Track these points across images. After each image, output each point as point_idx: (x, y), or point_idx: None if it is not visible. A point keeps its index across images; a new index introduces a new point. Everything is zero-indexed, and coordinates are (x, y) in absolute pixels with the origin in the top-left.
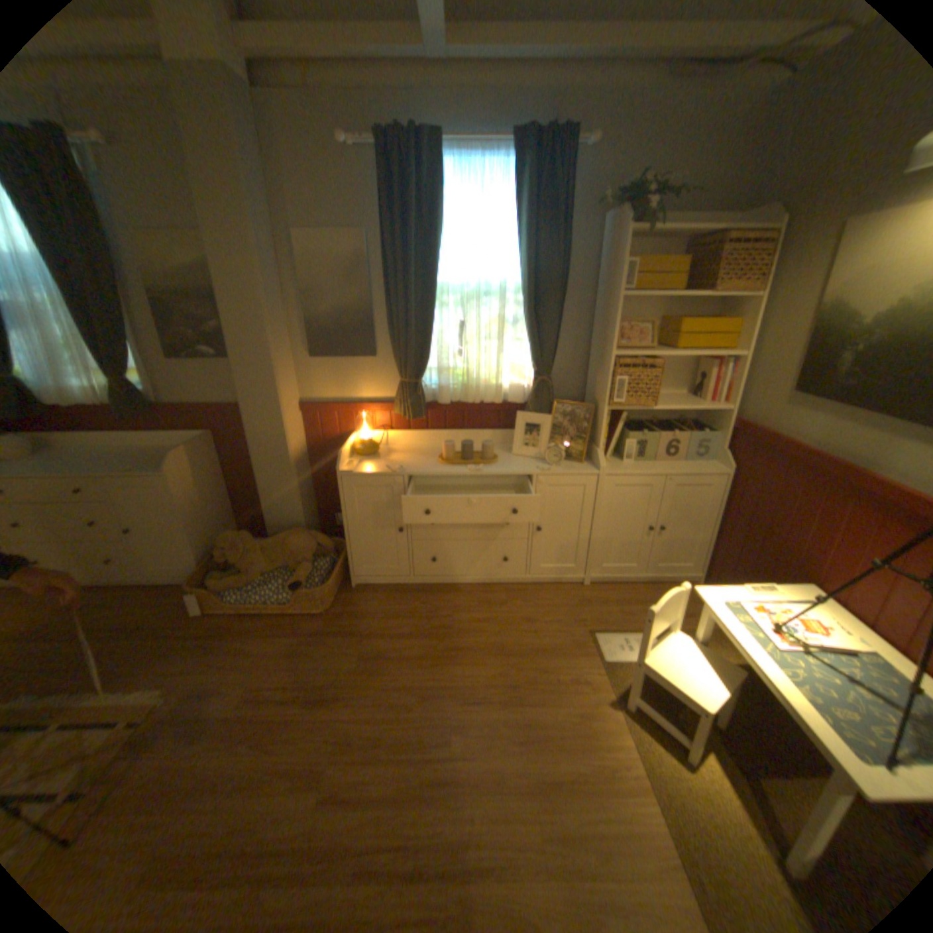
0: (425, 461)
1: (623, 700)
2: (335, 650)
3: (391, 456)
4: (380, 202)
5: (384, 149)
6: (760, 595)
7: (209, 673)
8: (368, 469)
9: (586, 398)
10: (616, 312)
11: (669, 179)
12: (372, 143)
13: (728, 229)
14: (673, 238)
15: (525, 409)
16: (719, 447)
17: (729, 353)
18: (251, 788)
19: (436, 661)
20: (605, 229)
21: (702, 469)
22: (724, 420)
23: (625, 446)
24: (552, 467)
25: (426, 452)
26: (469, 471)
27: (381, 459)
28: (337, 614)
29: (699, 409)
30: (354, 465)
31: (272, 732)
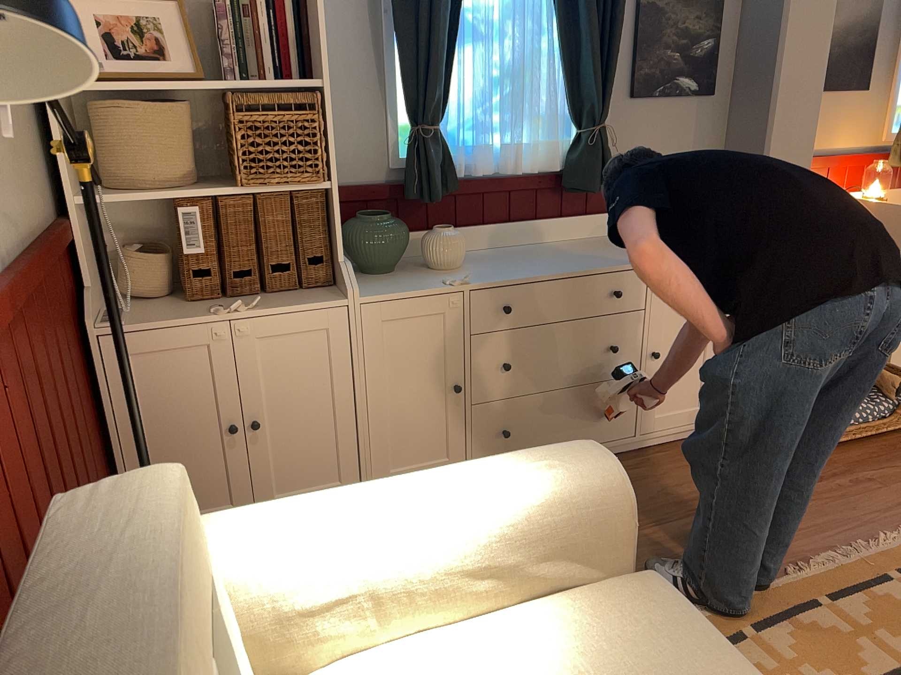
0: None
1: None
2: None
3: None
4: None
5: None
6: None
7: None
8: None
9: None
10: None
11: None
12: None
13: None
14: None
15: None
16: None
17: None
18: None
19: None
20: None
21: None
22: None
23: None
24: None
25: None
26: None
27: None
28: None
29: None
30: None
31: None
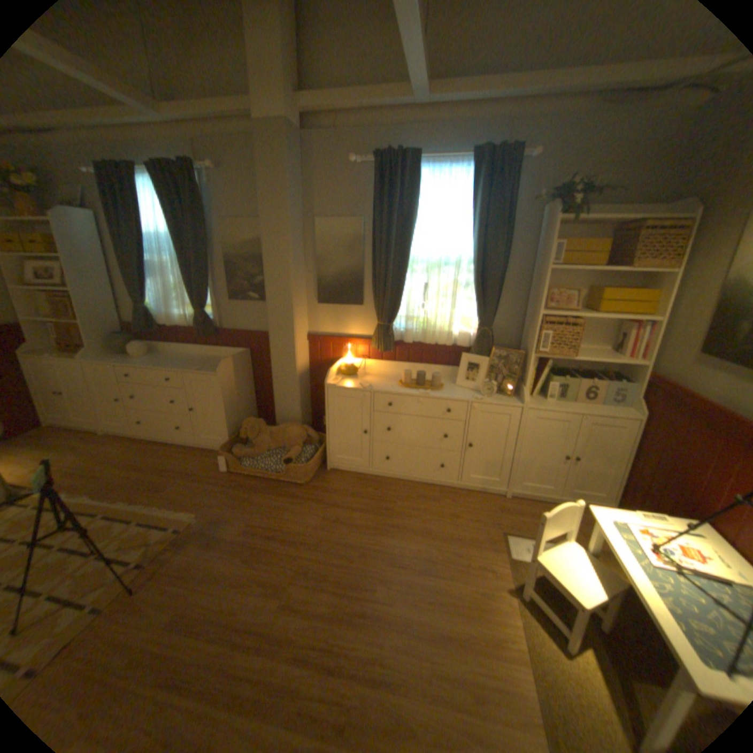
0: (388, 383)
1: (520, 591)
2: (308, 511)
3: (365, 377)
4: (375, 200)
5: (381, 165)
6: (649, 522)
7: (226, 510)
8: (347, 385)
9: (521, 346)
10: (545, 281)
11: (595, 180)
12: (373, 161)
13: (646, 218)
14: (601, 224)
15: (470, 351)
16: (636, 396)
17: (649, 318)
18: (239, 588)
19: (378, 532)
20: (544, 218)
21: (617, 413)
22: (642, 374)
23: (550, 387)
24: (485, 398)
25: (391, 377)
26: (419, 393)
27: (358, 379)
28: (314, 486)
29: (623, 363)
30: (338, 381)
31: (258, 556)
